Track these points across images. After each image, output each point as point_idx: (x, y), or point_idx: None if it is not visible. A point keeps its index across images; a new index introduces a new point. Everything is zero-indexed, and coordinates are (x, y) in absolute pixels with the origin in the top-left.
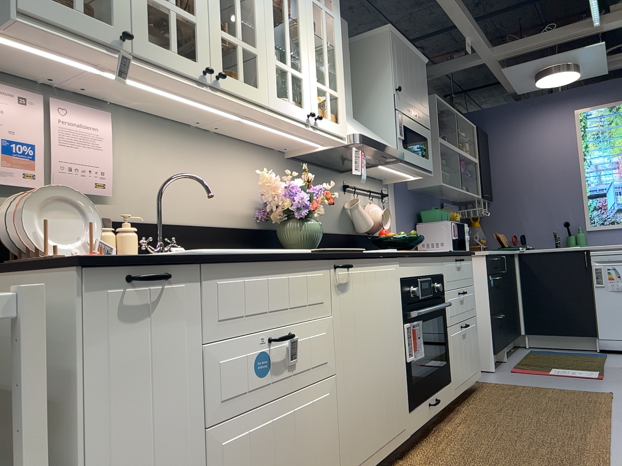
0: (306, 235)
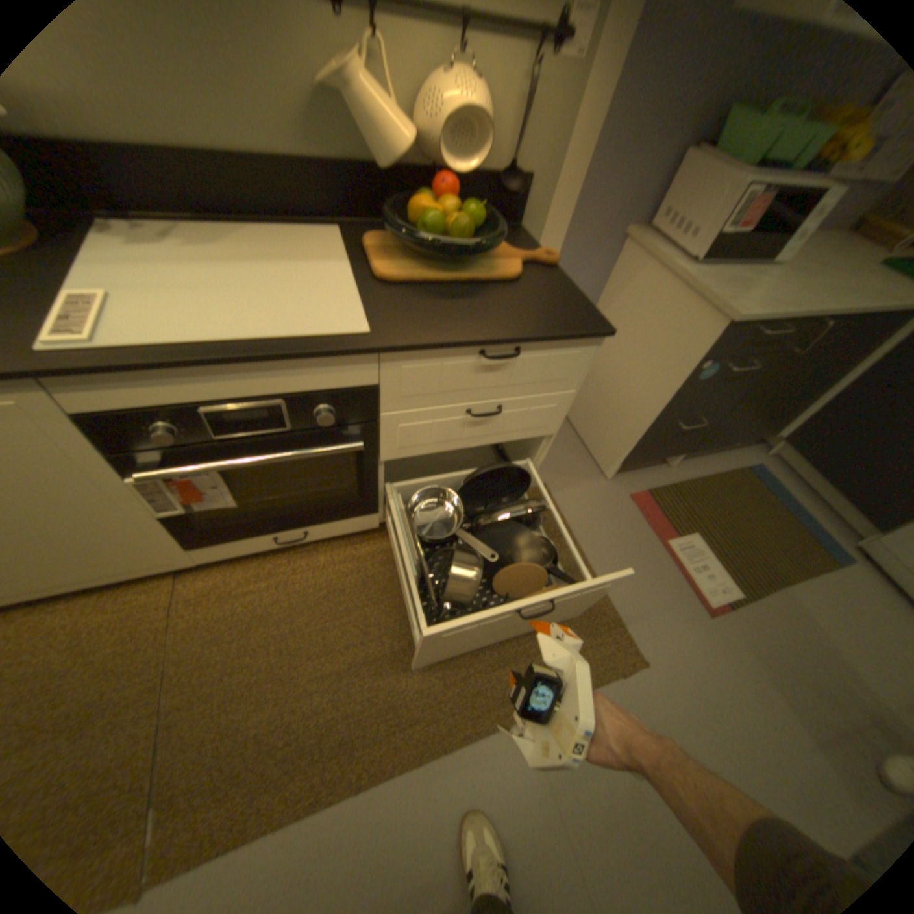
0: None
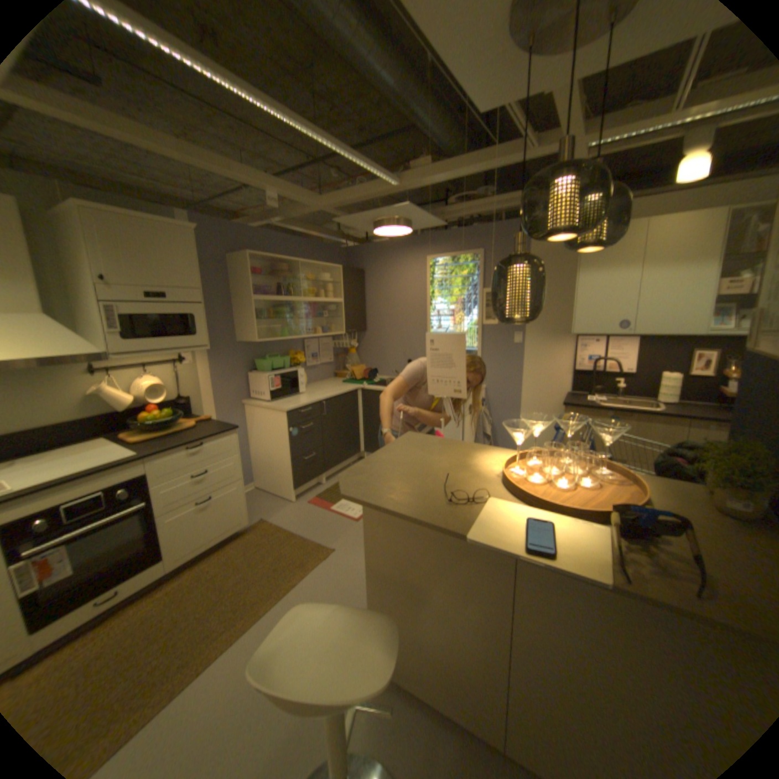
0: None
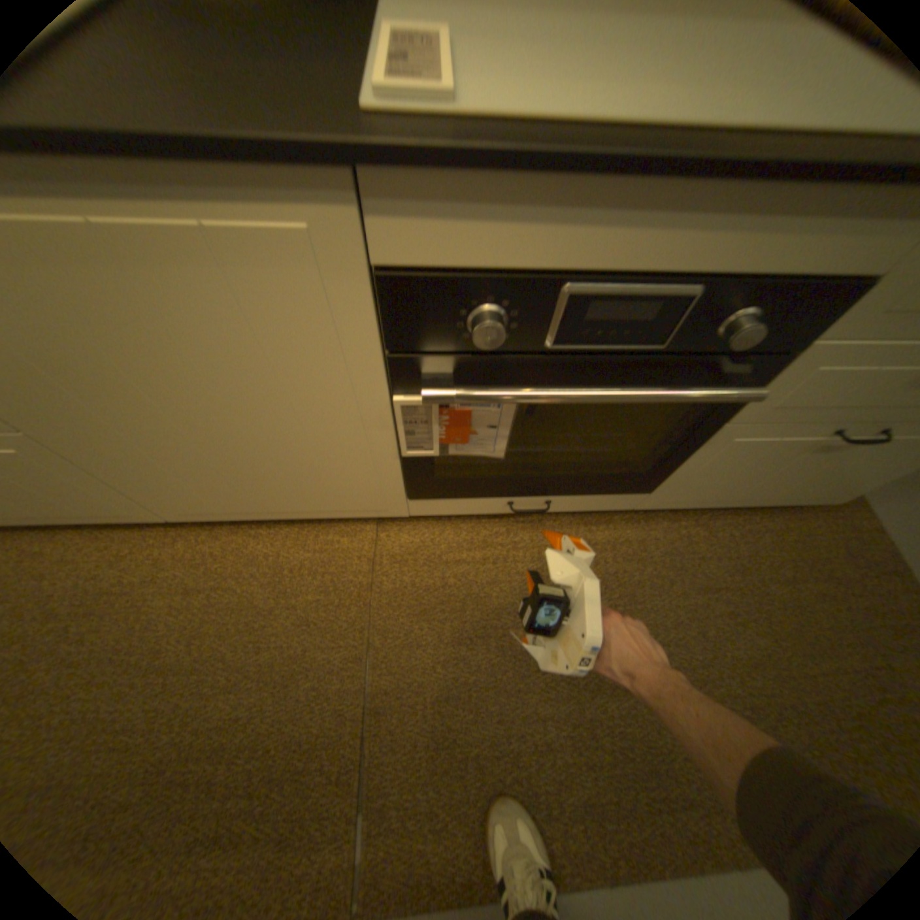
0: None
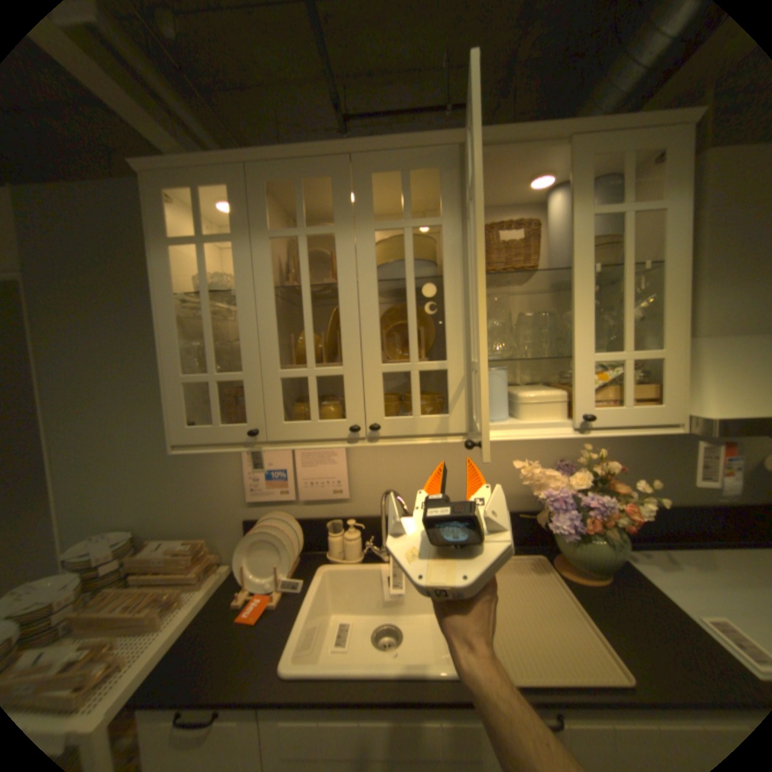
0: (586, 559)
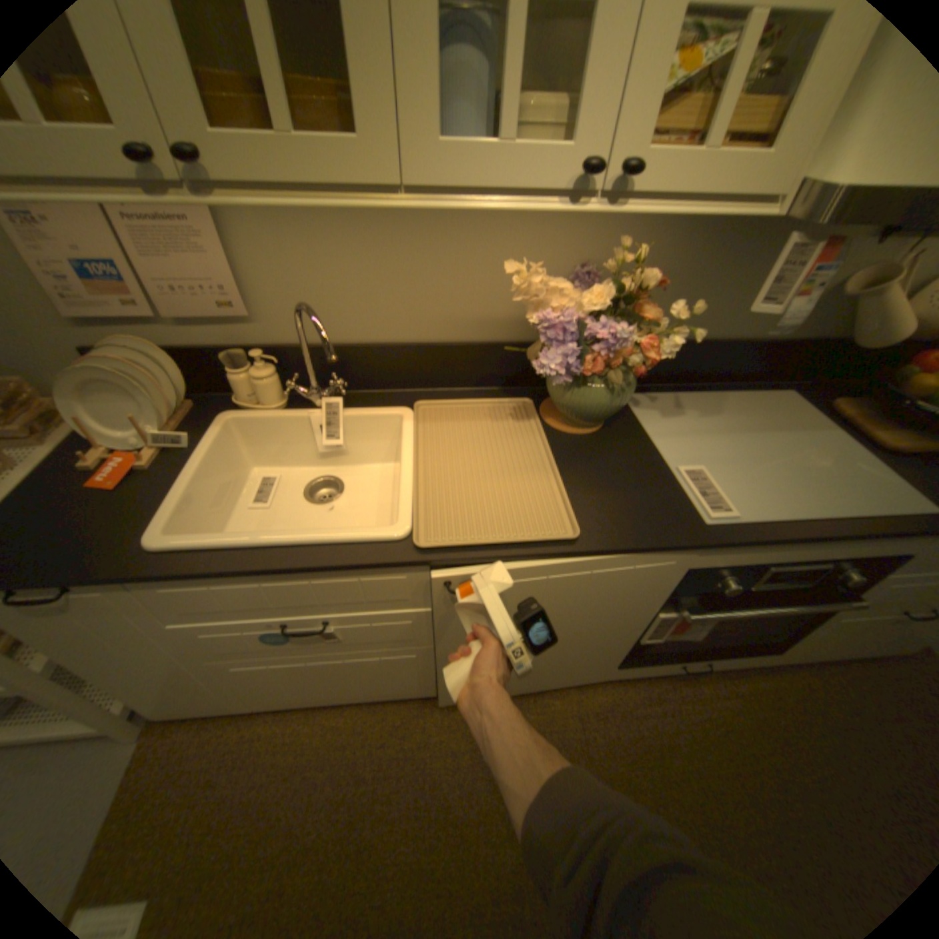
0: (575, 405)
